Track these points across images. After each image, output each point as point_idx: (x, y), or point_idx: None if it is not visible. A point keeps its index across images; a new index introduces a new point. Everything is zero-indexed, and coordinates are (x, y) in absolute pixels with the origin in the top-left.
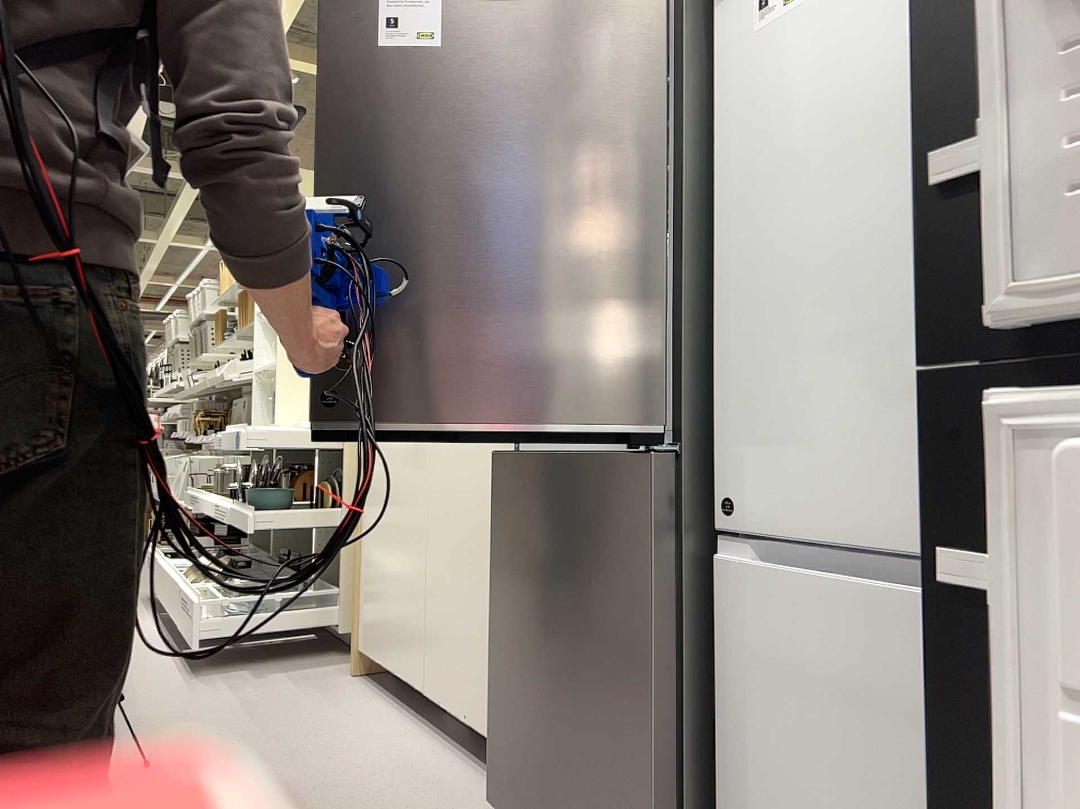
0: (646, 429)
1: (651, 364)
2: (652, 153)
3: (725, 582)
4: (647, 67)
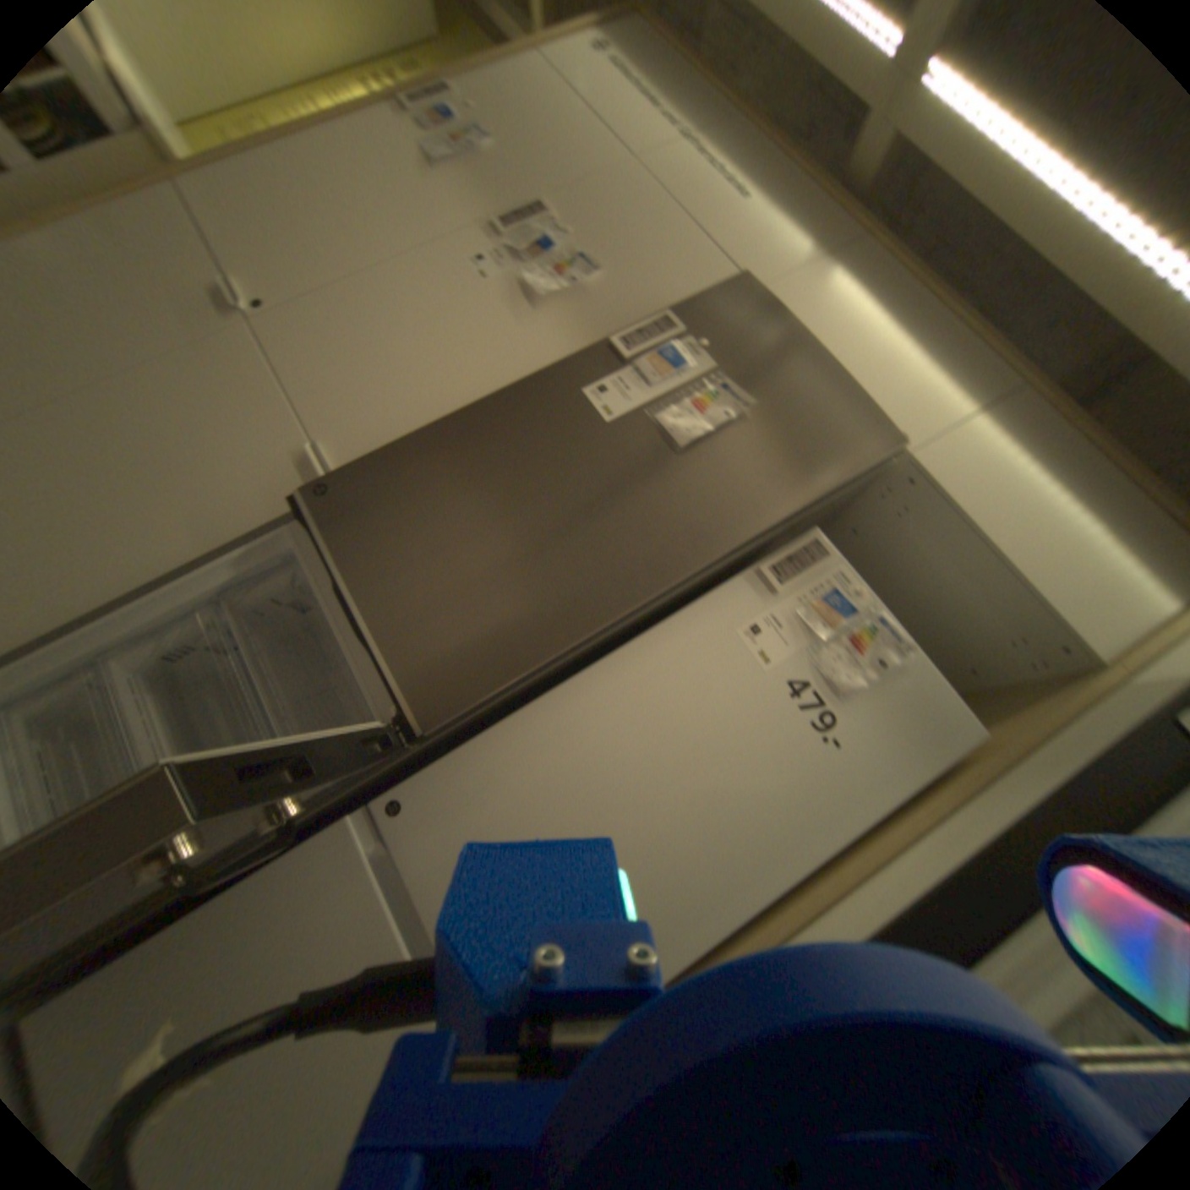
0: (418, 726)
1: (473, 702)
2: (635, 607)
3: (332, 837)
4: (695, 564)
